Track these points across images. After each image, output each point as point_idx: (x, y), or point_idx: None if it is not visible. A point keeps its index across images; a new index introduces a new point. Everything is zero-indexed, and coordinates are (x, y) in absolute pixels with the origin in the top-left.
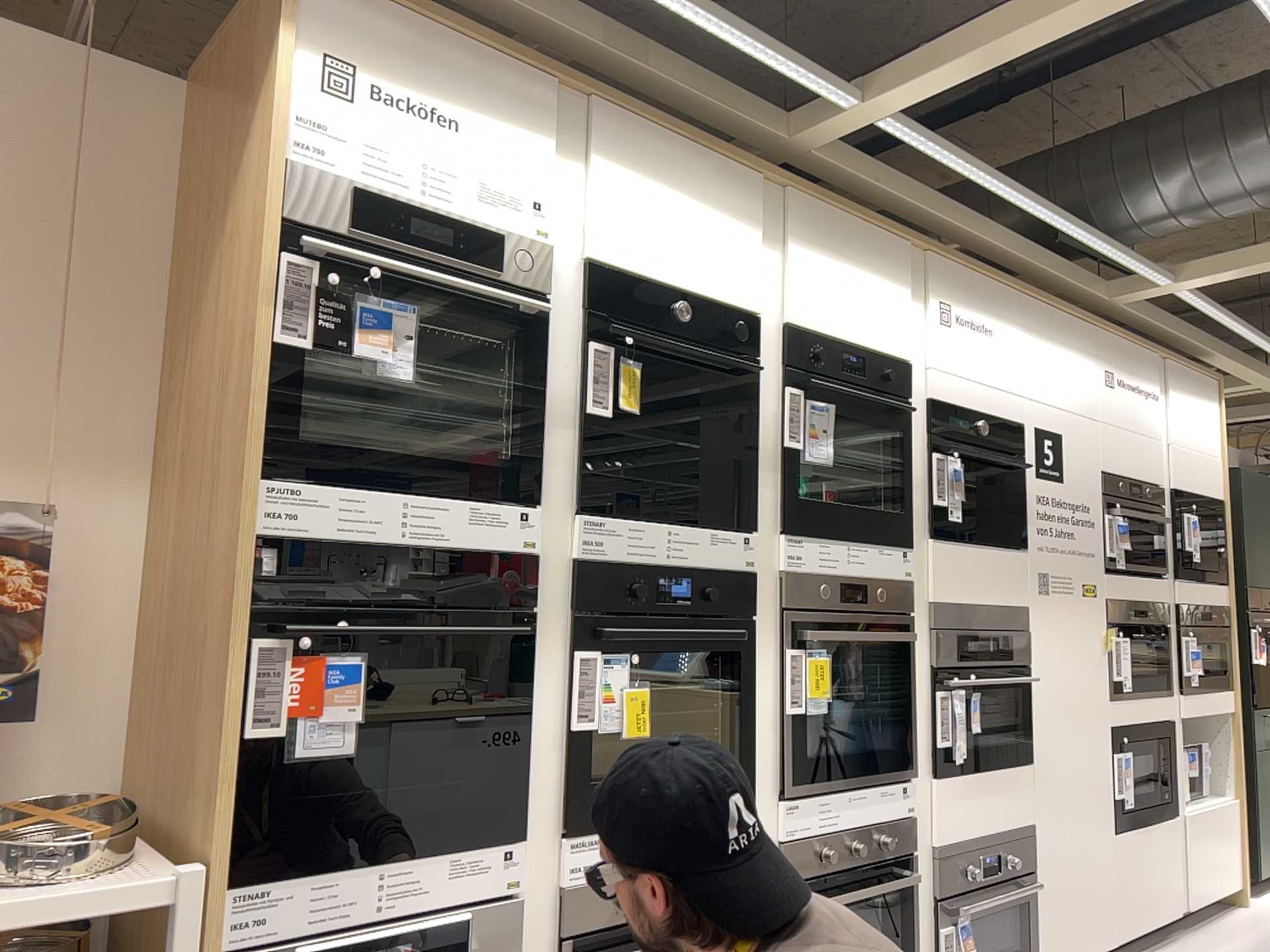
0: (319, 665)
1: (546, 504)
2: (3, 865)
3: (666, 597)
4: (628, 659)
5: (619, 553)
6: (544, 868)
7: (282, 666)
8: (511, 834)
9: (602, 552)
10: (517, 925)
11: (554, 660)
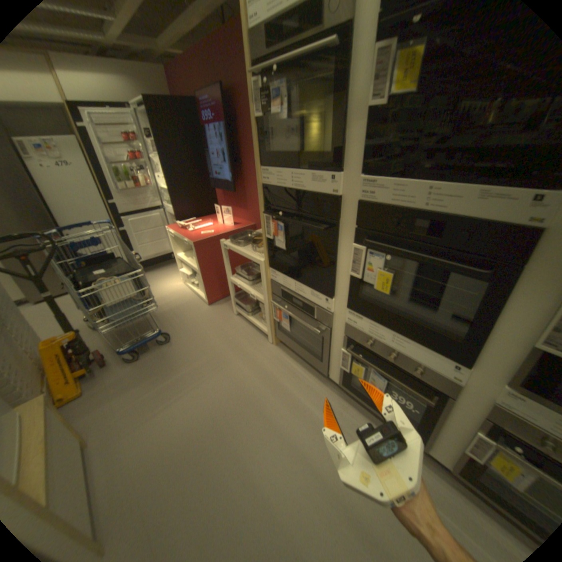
0: (273, 225)
1: (345, 170)
2: (253, 247)
3: (420, 232)
4: (383, 258)
5: (384, 200)
6: (340, 315)
7: (266, 223)
8: (325, 297)
9: (372, 198)
10: (327, 323)
11: (347, 246)
